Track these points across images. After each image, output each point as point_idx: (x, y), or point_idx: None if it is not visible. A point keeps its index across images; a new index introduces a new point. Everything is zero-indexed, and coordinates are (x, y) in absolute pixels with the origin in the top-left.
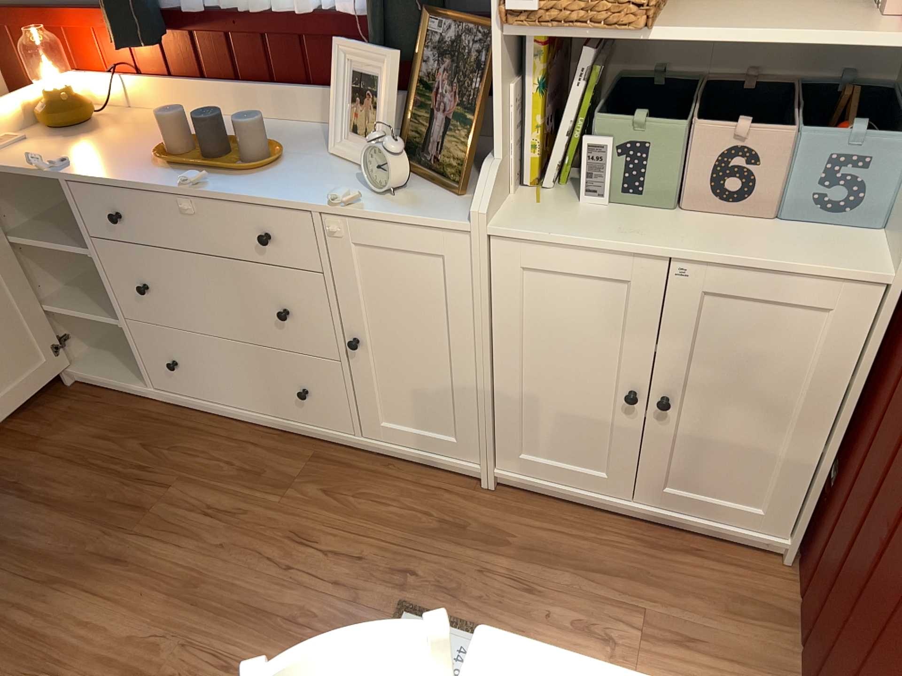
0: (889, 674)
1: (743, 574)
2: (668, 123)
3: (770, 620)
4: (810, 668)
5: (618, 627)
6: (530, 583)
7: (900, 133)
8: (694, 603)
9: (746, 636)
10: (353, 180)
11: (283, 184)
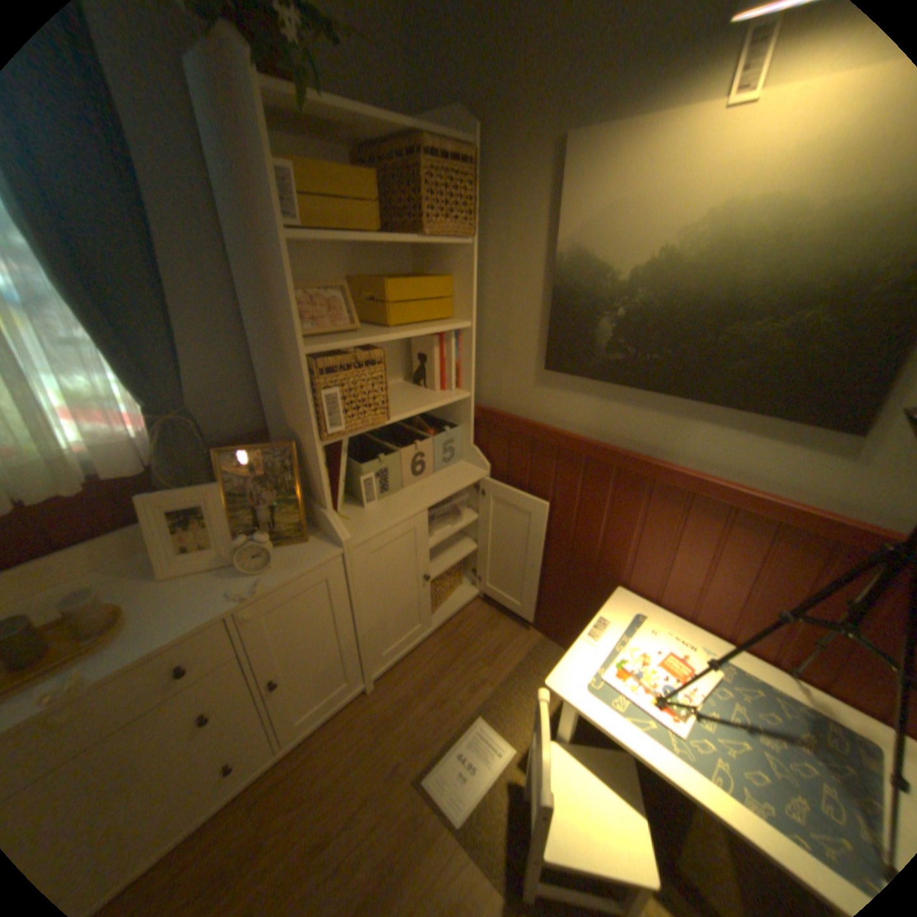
0: (588, 578)
1: (481, 613)
2: (390, 452)
3: (504, 617)
4: (535, 614)
5: (482, 673)
6: (441, 701)
7: (454, 423)
8: (485, 637)
9: (506, 629)
10: (212, 579)
11: (155, 622)
